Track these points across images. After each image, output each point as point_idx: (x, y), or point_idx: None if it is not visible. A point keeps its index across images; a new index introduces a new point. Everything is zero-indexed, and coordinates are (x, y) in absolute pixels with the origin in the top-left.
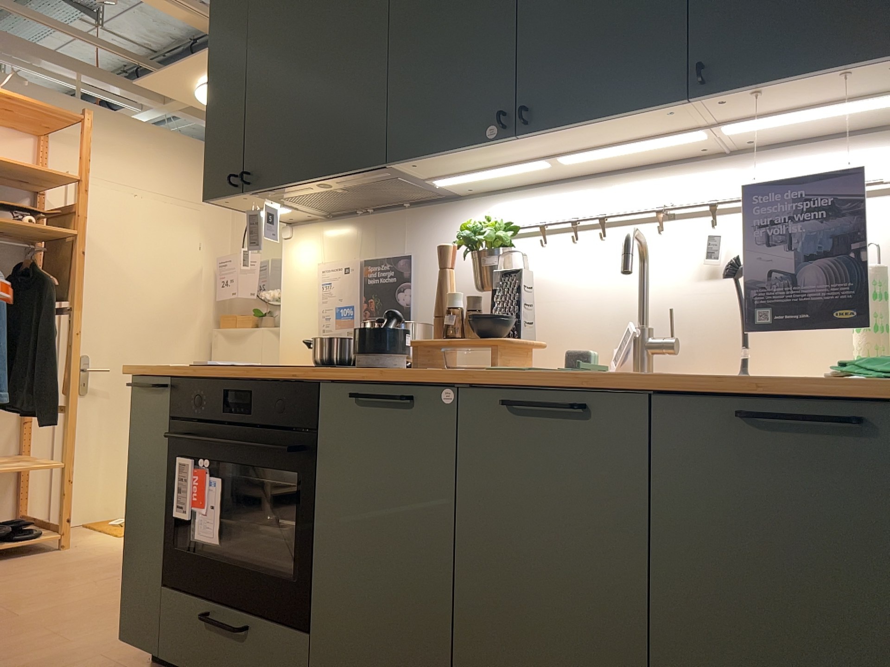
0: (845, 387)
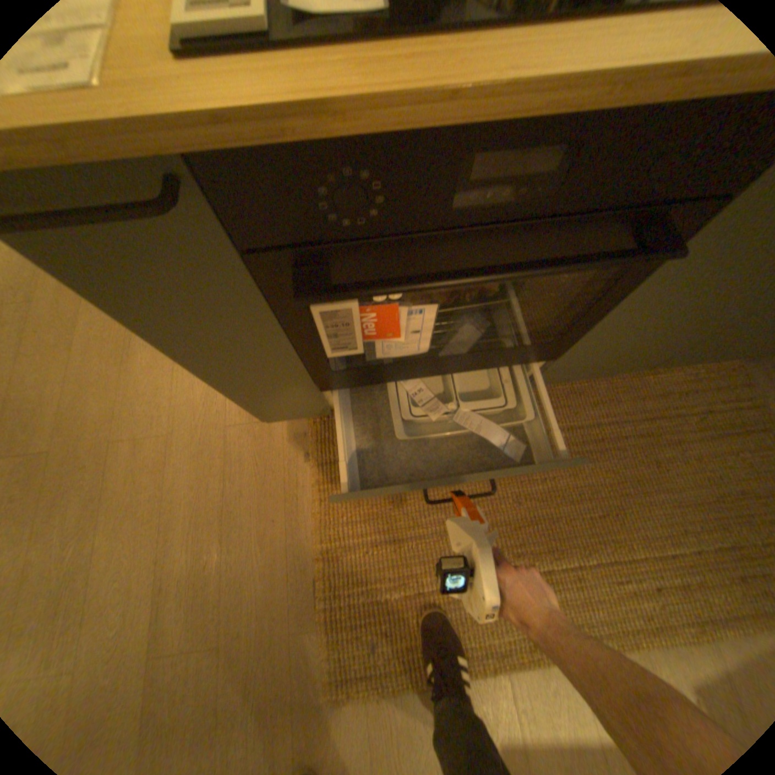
0: None
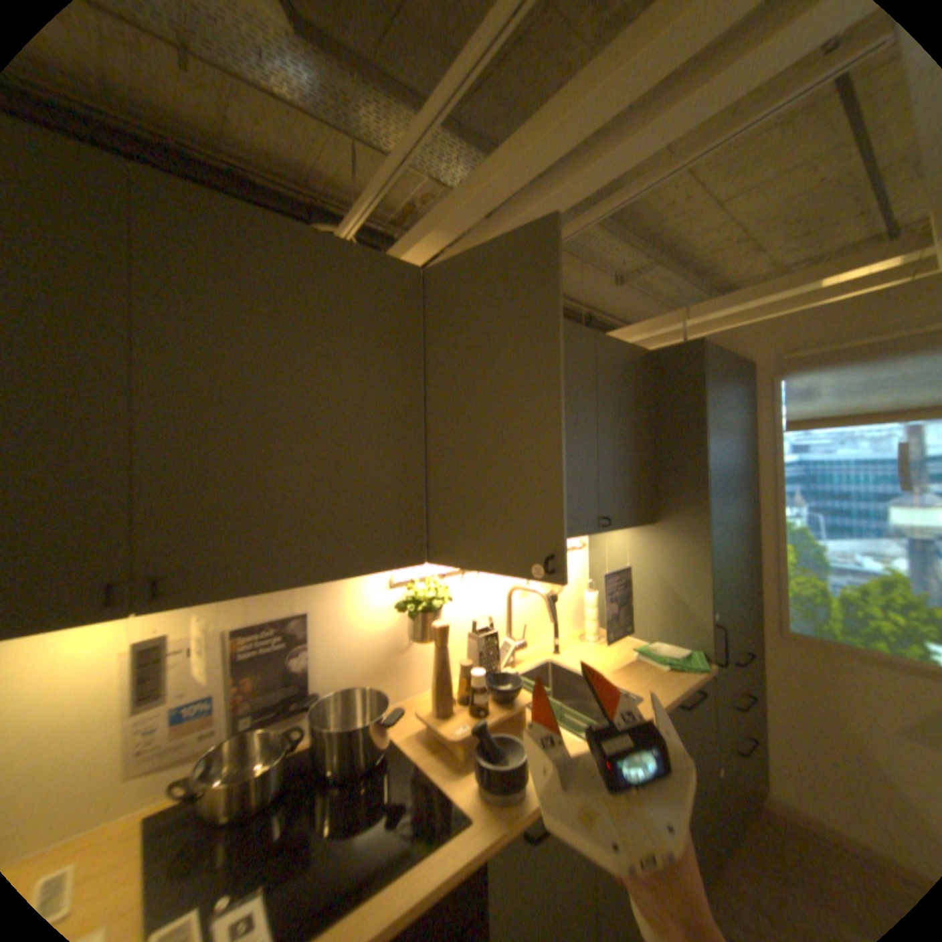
0: (702, 684)
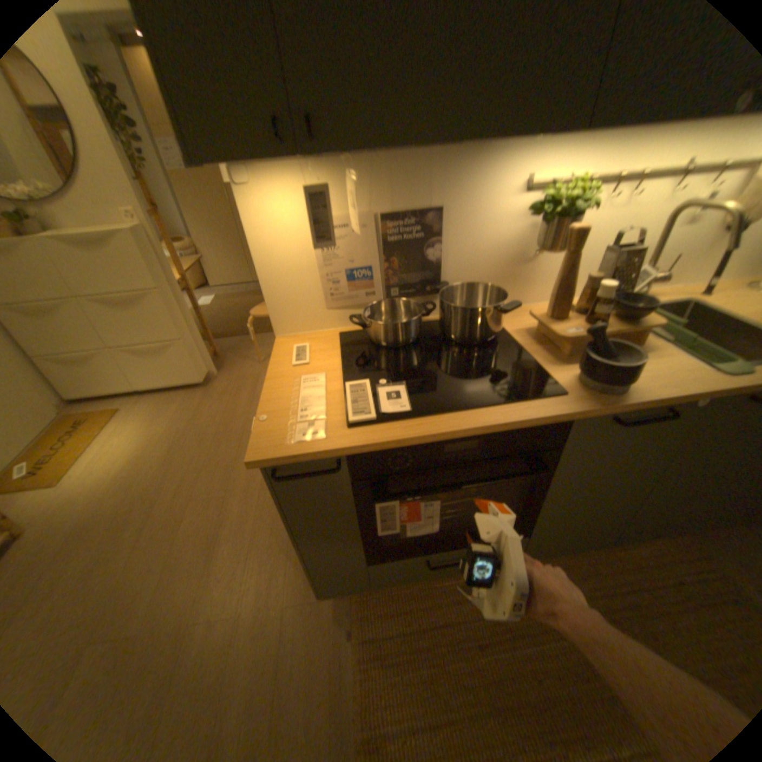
0: None
